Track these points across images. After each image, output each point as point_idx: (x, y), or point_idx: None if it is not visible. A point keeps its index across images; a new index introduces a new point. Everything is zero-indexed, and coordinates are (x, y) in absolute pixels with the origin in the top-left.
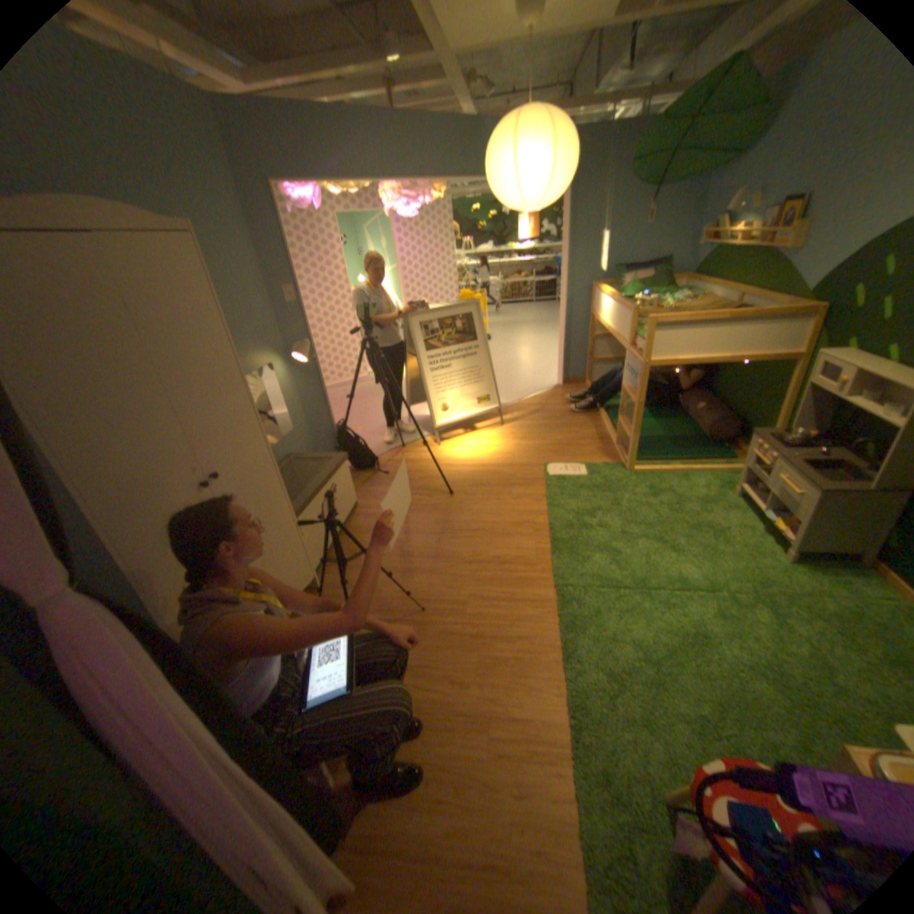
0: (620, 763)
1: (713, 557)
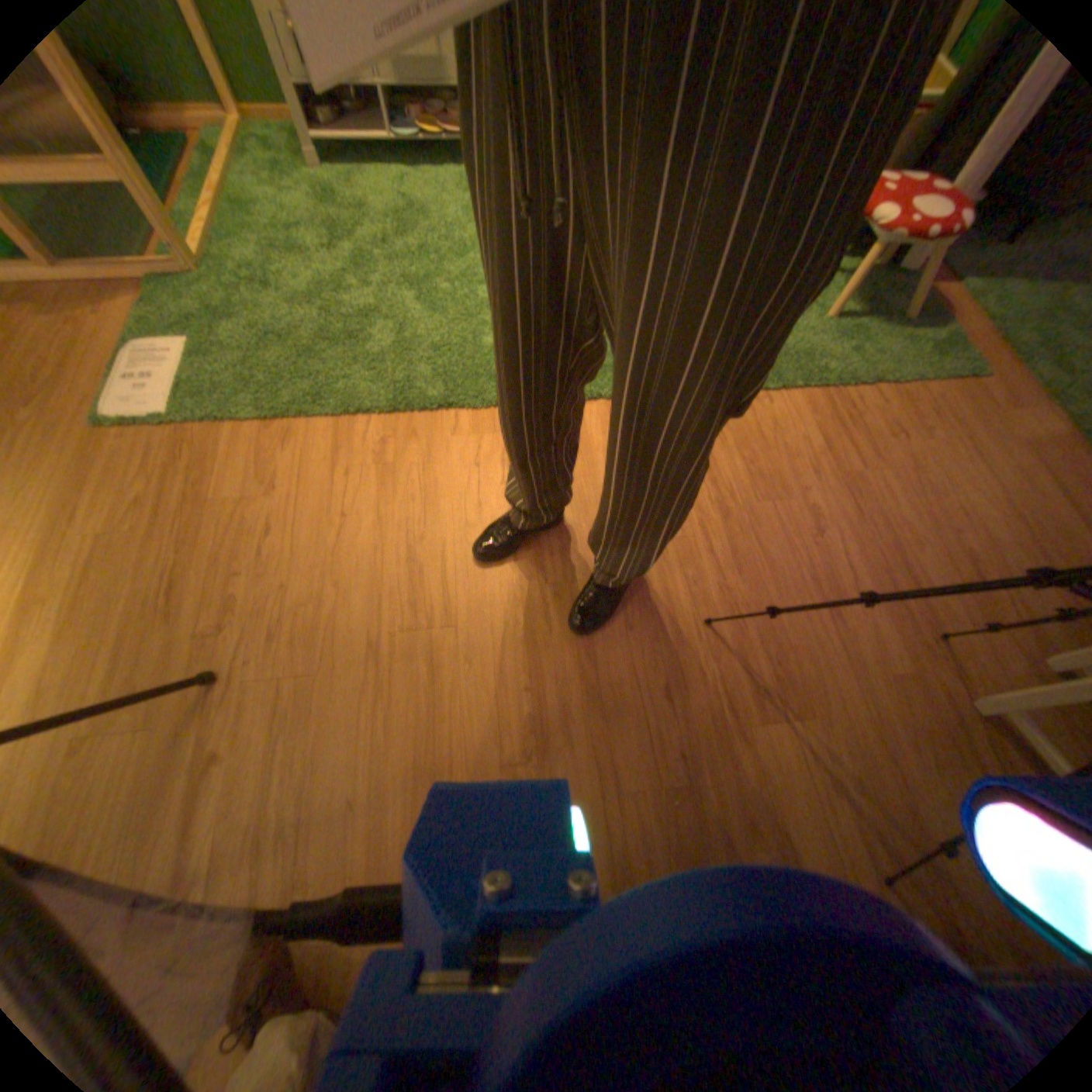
0: (812, 342)
1: (467, 218)
